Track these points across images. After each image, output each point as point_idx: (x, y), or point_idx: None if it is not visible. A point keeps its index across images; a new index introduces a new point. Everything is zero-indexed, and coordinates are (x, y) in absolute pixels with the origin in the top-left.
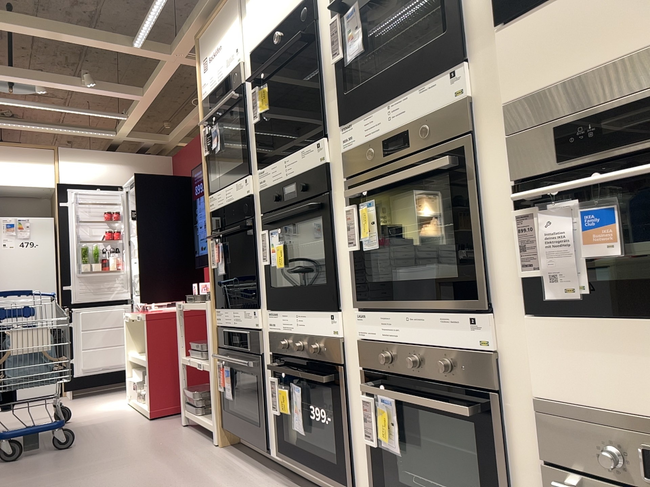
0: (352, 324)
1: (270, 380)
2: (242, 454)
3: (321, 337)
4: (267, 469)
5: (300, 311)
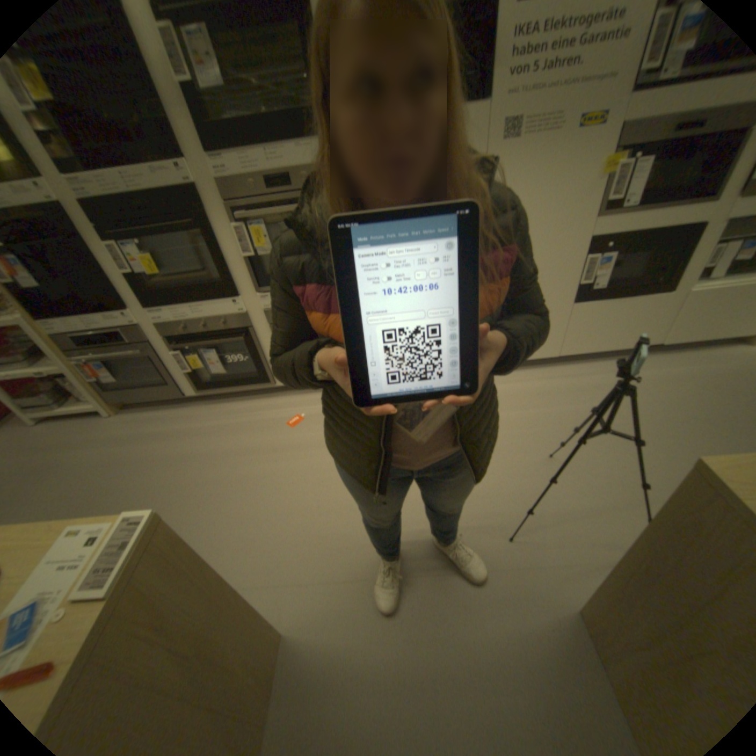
0: (253, 303)
1: (166, 357)
2: (143, 411)
3: (226, 317)
4: (182, 407)
5: (192, 305)
